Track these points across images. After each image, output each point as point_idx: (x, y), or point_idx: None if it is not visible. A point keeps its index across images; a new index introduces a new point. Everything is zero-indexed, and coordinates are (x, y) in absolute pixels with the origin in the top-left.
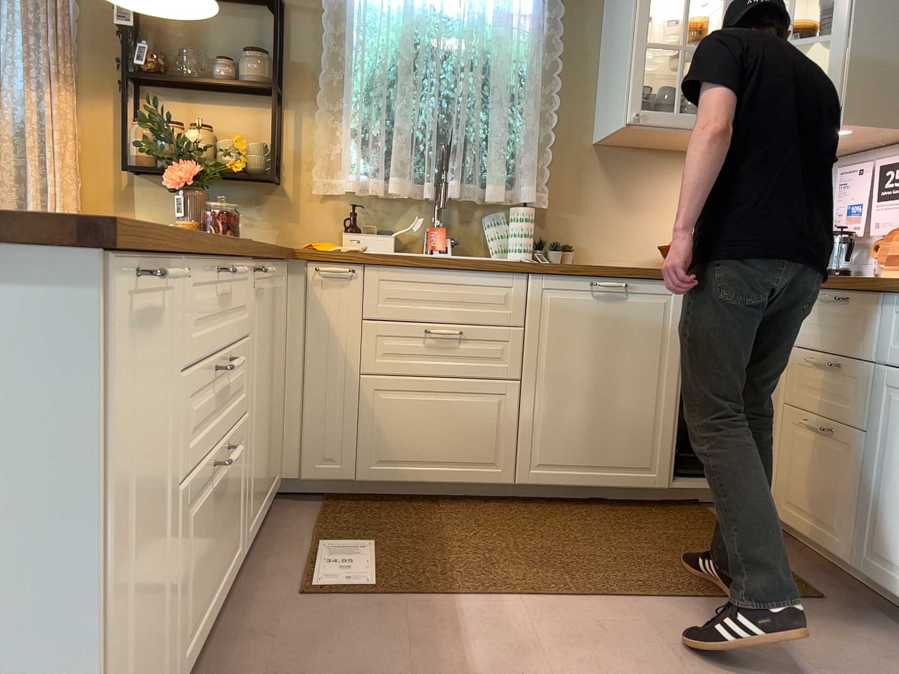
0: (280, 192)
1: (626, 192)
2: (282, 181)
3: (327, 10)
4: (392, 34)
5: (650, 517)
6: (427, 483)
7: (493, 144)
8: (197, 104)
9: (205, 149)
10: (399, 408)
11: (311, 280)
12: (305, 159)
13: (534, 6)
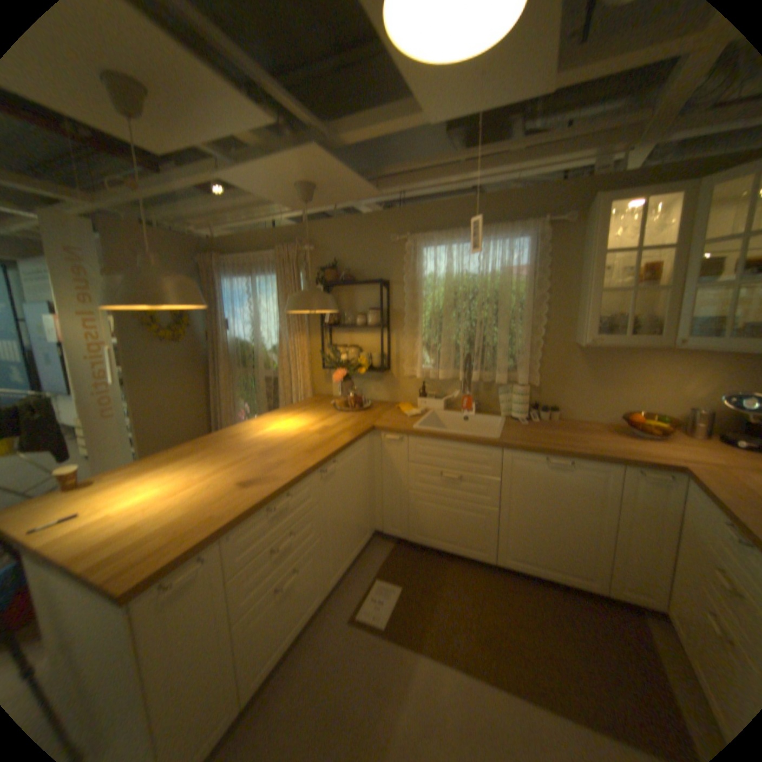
0: (389, 375)
1: (601, 373)
2: (389, 370)
3: (405, 283)
4: (442, 289)
5: (589, 614)
6: (445, 552)
7: (499, 350)
8: (352, 334)
9: (350, 362)
10: (429, 511)
11: (383, 441)
12: (400, 359)
13: (528, 261)
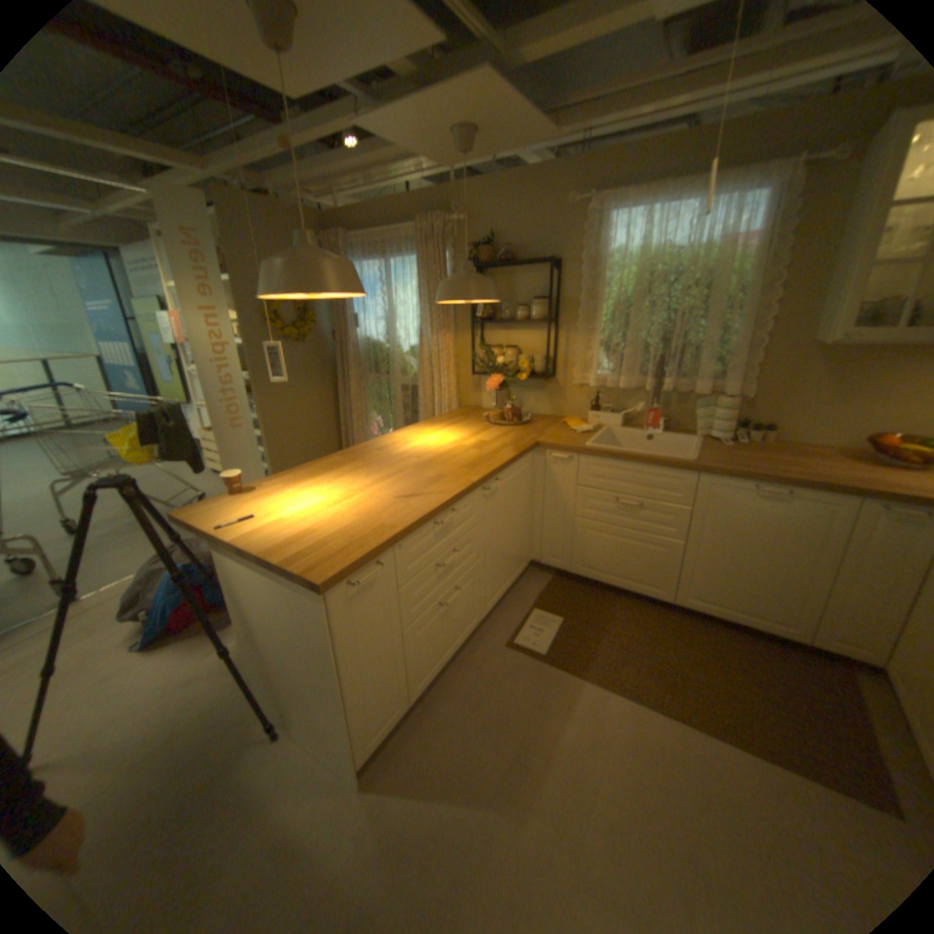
0: (554, 382)
1: (845, 381)
2: (555, 375)
3: (585, 261)
4: (633, 267)
5: (784, 661)
6: (613, 585)
7: (705, 349)
8: (509, 330)
9: (507, 365)
10: (597, 540)
11: (548, 459)
12: (569, 361)
13: (764, 223)
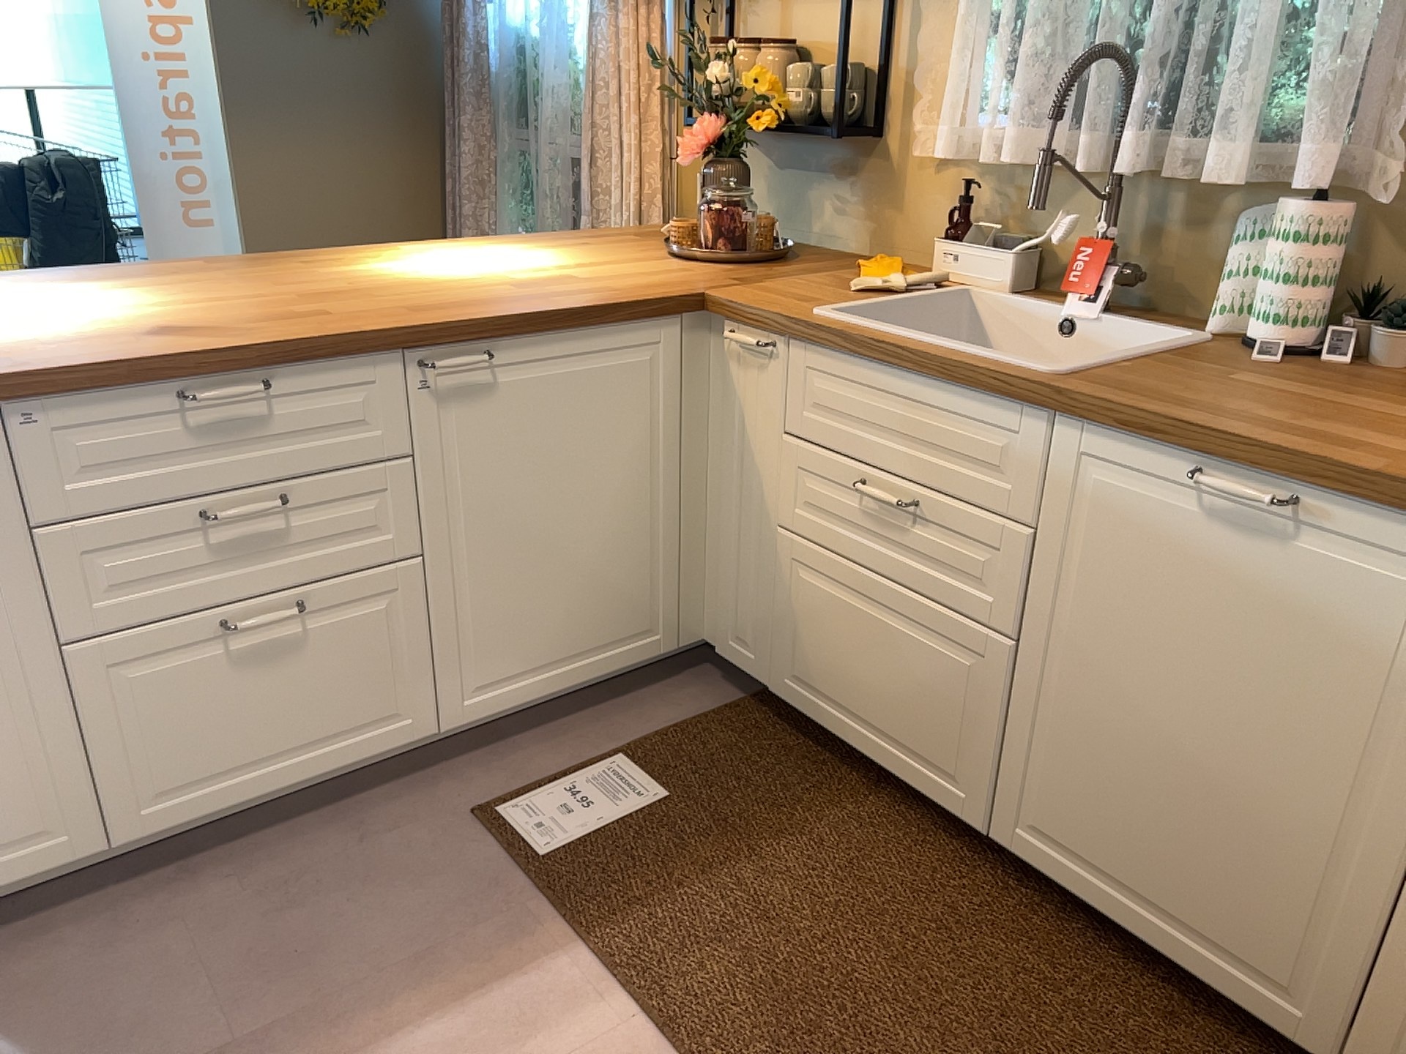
0: (877, 156)
1: None
2: (879, 134)
3: None
4: None
5: None
6: (854, 747)
7: (1243, 33)
8: (787, 0)
9: (740, 92)
10: (822, 604)
11: (727, 349)
12: (915, 90)
13: None
